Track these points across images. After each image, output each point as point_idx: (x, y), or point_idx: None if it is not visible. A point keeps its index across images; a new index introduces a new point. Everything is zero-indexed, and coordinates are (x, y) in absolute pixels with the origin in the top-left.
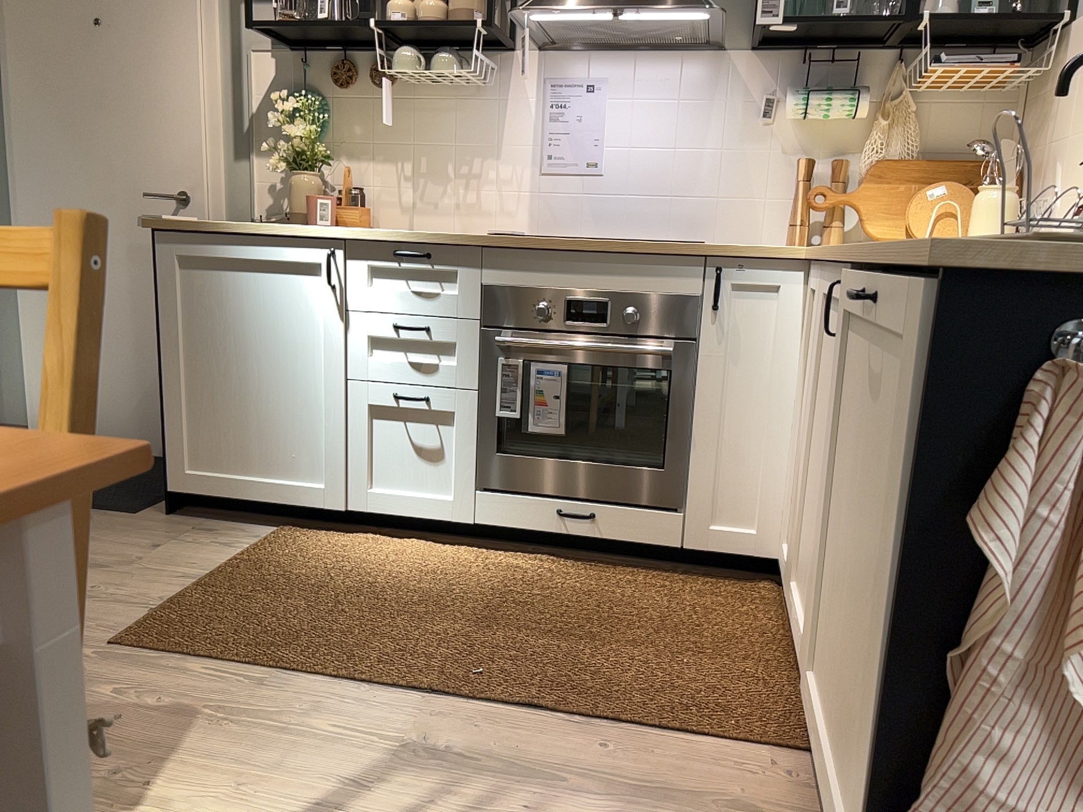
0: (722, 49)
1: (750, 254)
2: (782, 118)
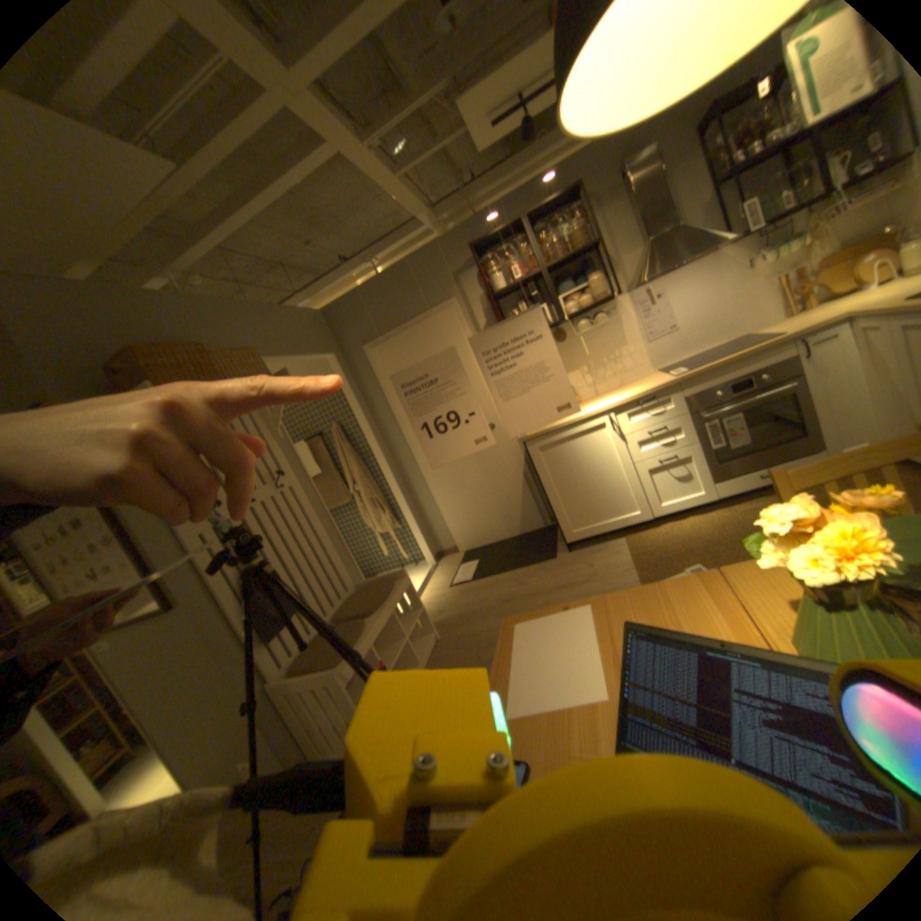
0: (718, 248)
1: (817, 327)
2: (766, 263)
